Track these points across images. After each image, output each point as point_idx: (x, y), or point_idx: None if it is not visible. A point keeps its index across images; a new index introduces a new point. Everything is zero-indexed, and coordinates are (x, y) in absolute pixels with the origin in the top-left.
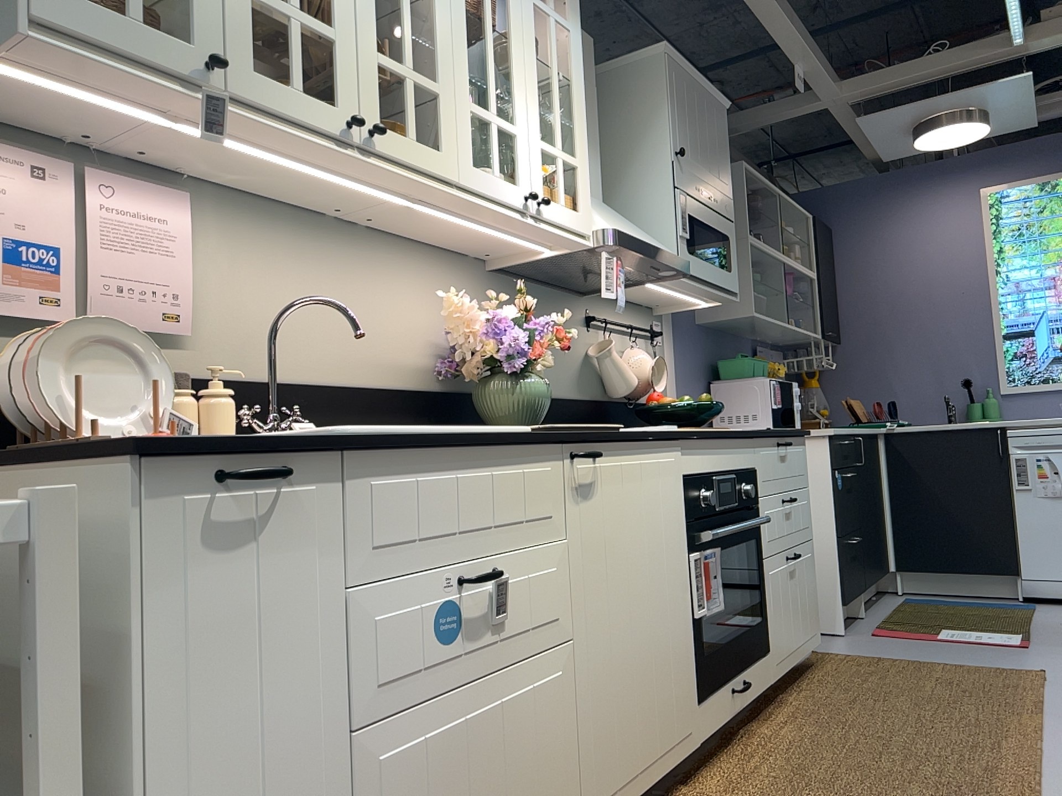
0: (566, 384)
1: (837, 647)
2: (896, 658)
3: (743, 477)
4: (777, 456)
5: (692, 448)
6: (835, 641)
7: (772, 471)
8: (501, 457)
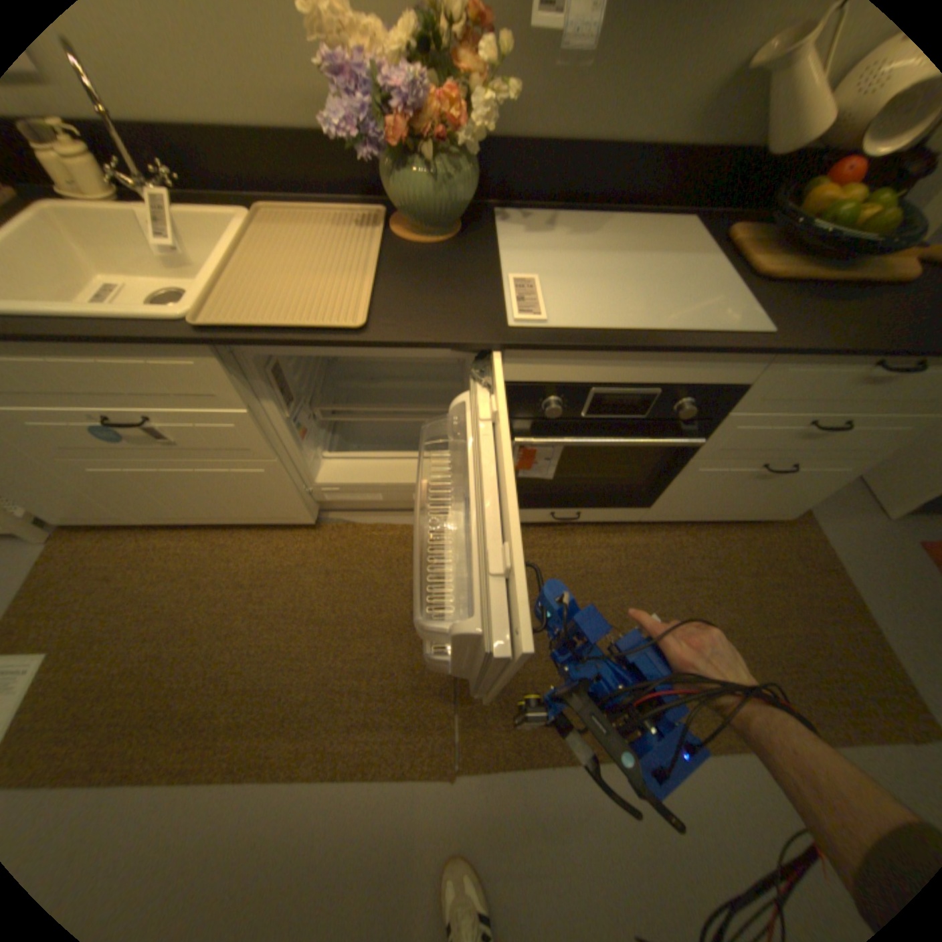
0: (663, 116)
1: (844, 526)
2: (854, 585)
3: (692, 391)
4: (851, 376)
5: (537, 356)
6: (864, 518)
7: (806, 392)
8: (105, 352)
